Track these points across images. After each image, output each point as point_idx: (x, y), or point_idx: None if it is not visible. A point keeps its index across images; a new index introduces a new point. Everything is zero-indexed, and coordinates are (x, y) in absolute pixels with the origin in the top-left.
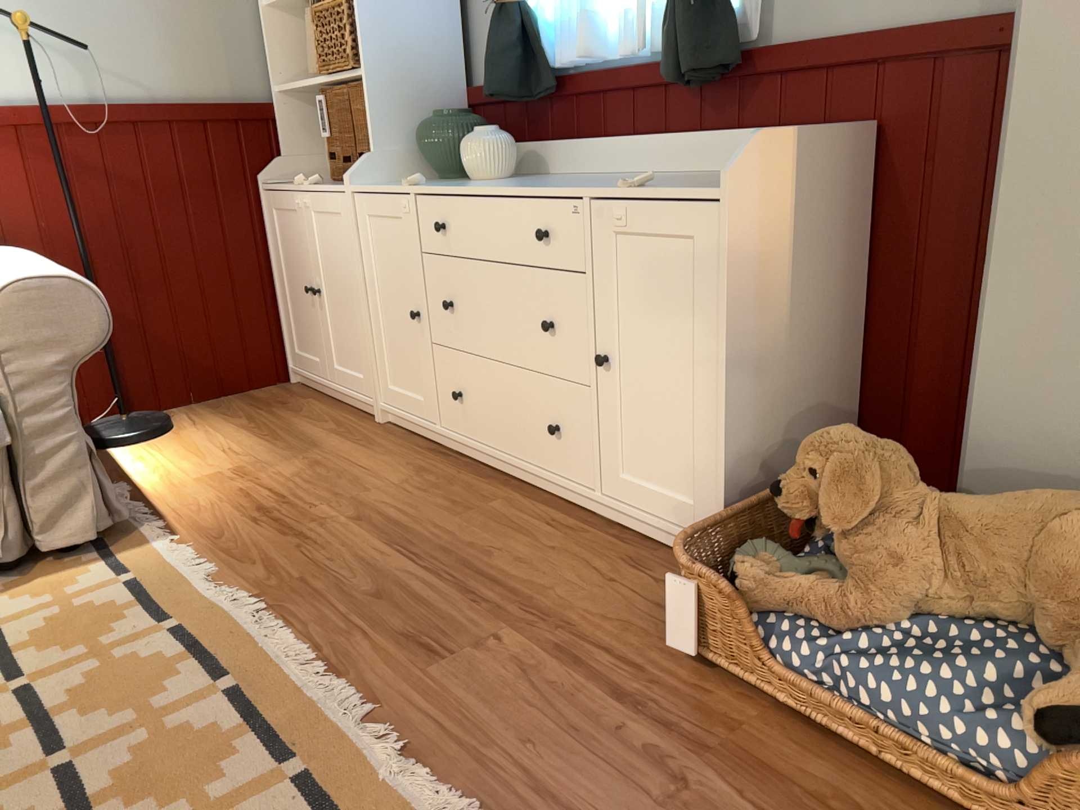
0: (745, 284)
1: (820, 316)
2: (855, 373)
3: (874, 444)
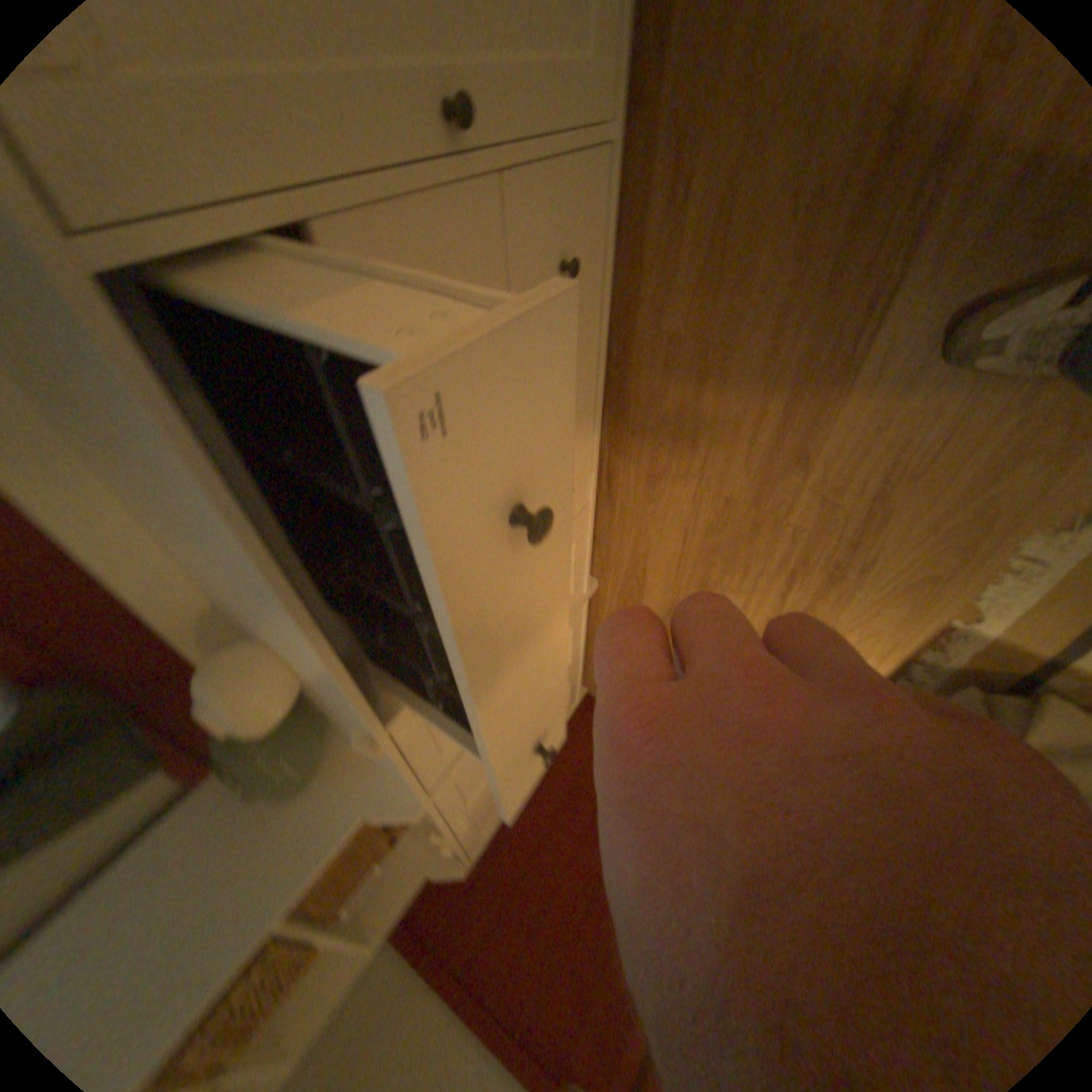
0: None
1: None
2: None
3: None
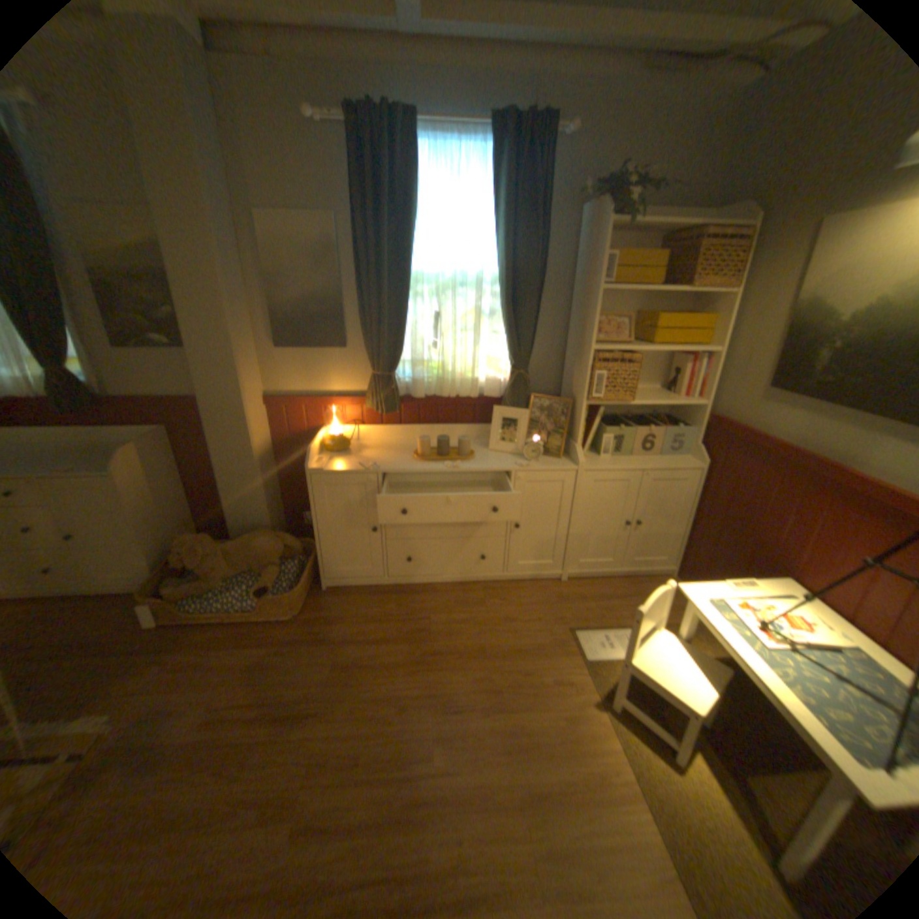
0: (131, 500)
1: (165, 494)
2: (186, 505)
3: (196, 539)
